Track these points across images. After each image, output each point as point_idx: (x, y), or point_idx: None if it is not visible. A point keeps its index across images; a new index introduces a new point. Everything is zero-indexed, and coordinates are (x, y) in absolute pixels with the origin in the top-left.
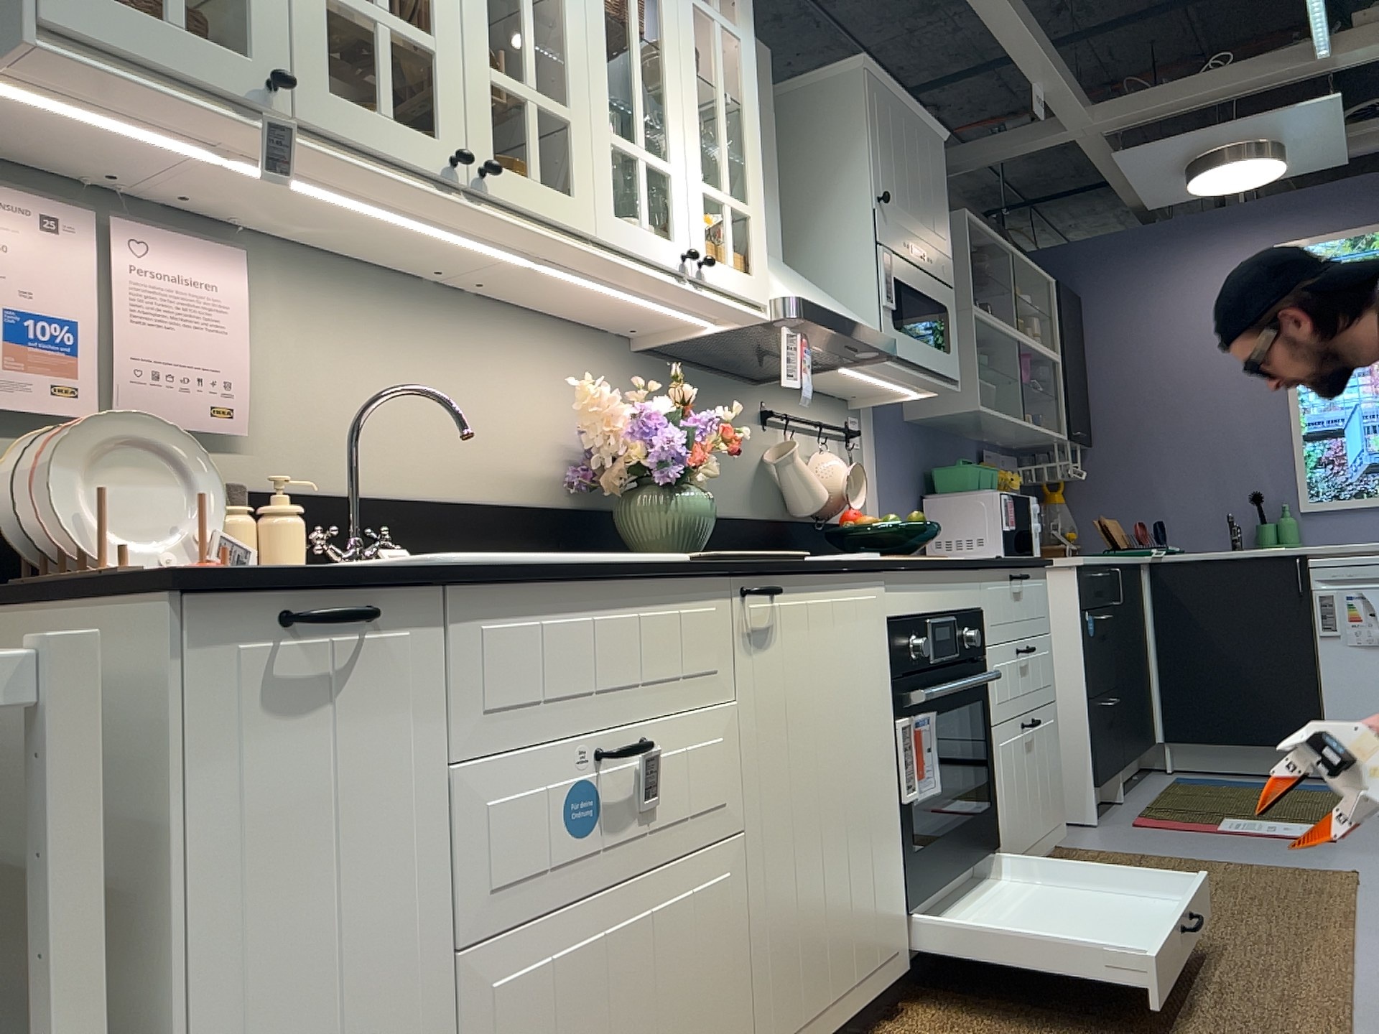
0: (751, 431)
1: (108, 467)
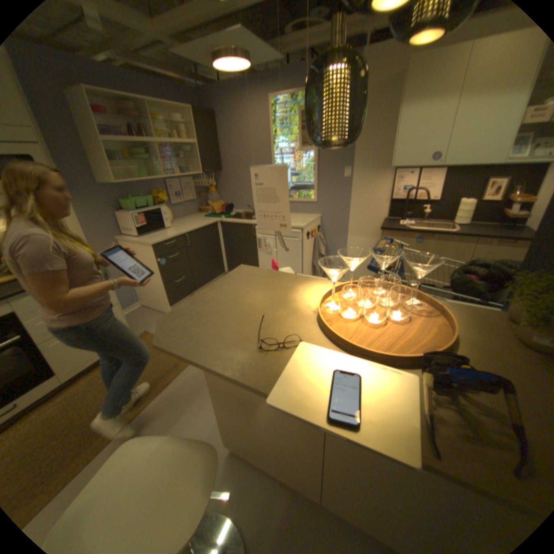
0: None
1: None
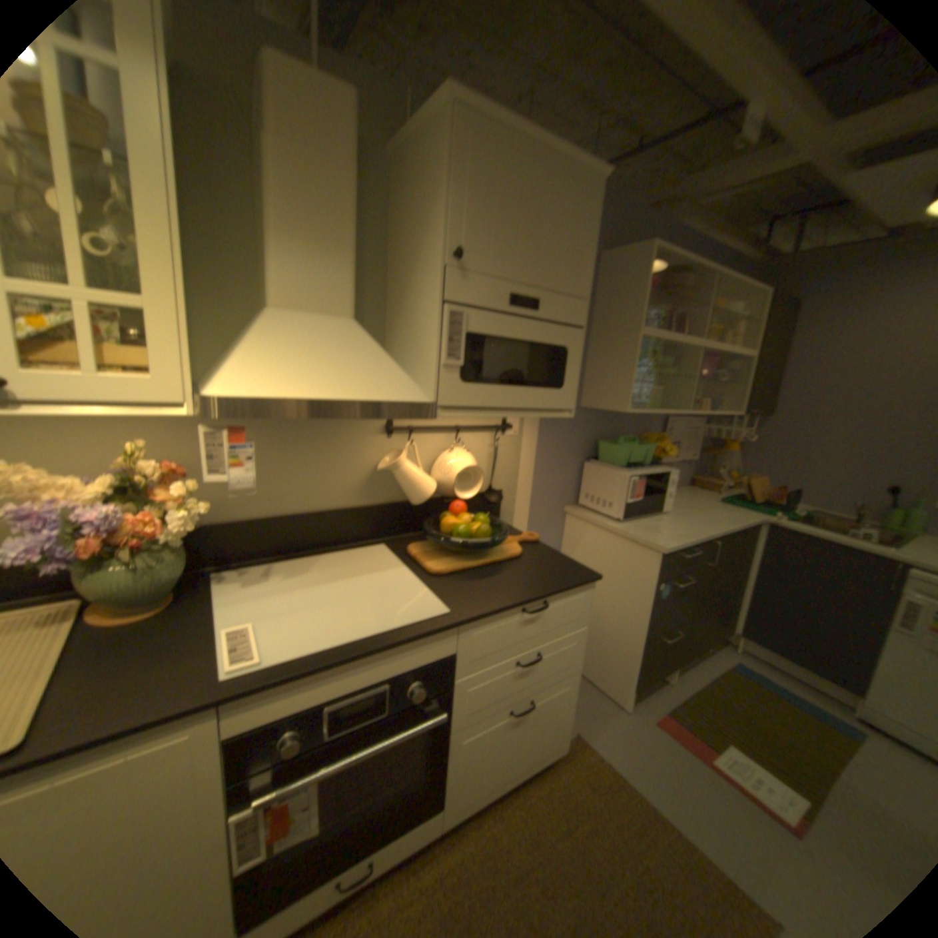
0: (366, 441)
1: None
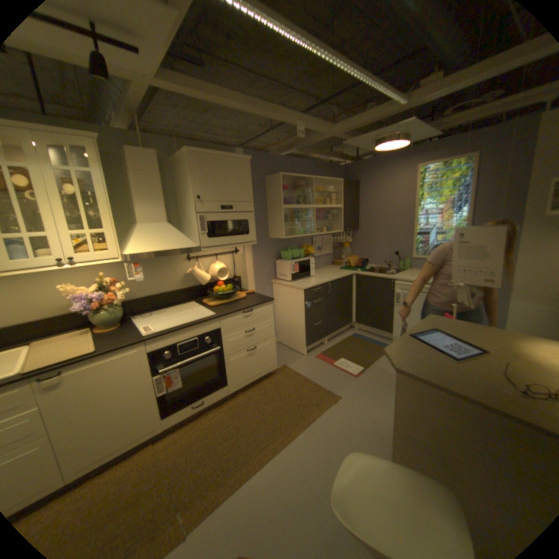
0: (180, 264)
1: None
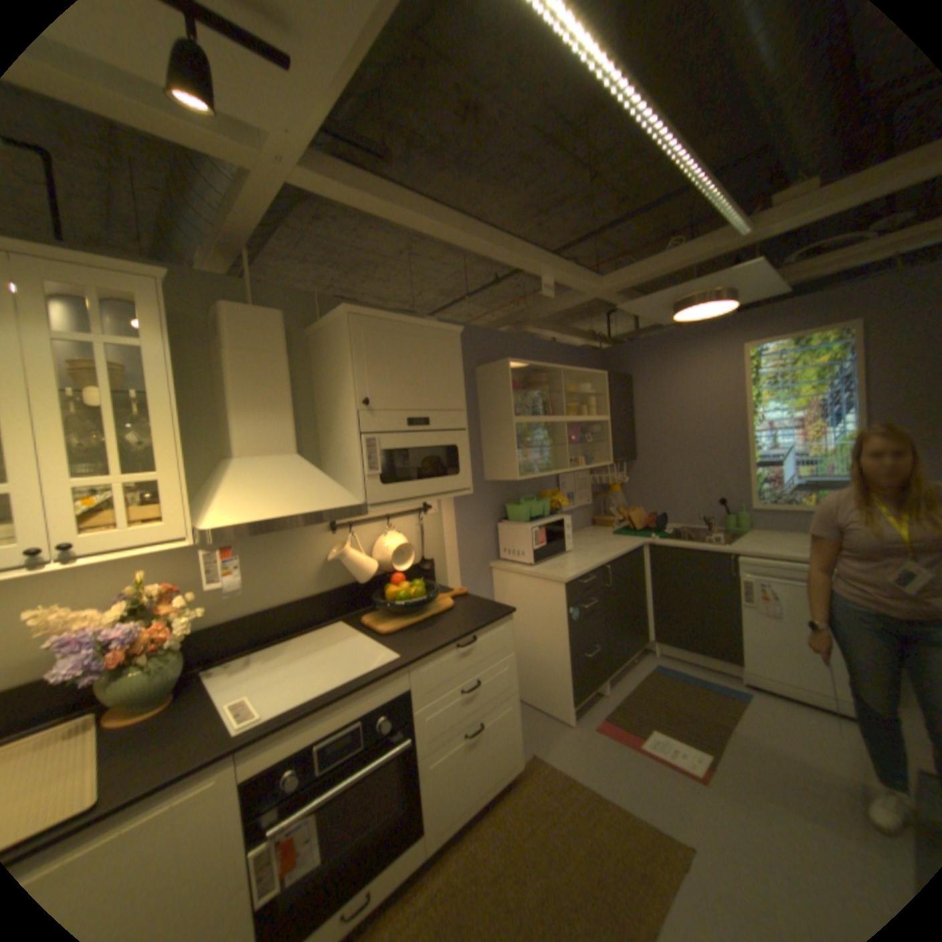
0: (315, 541)
1: None
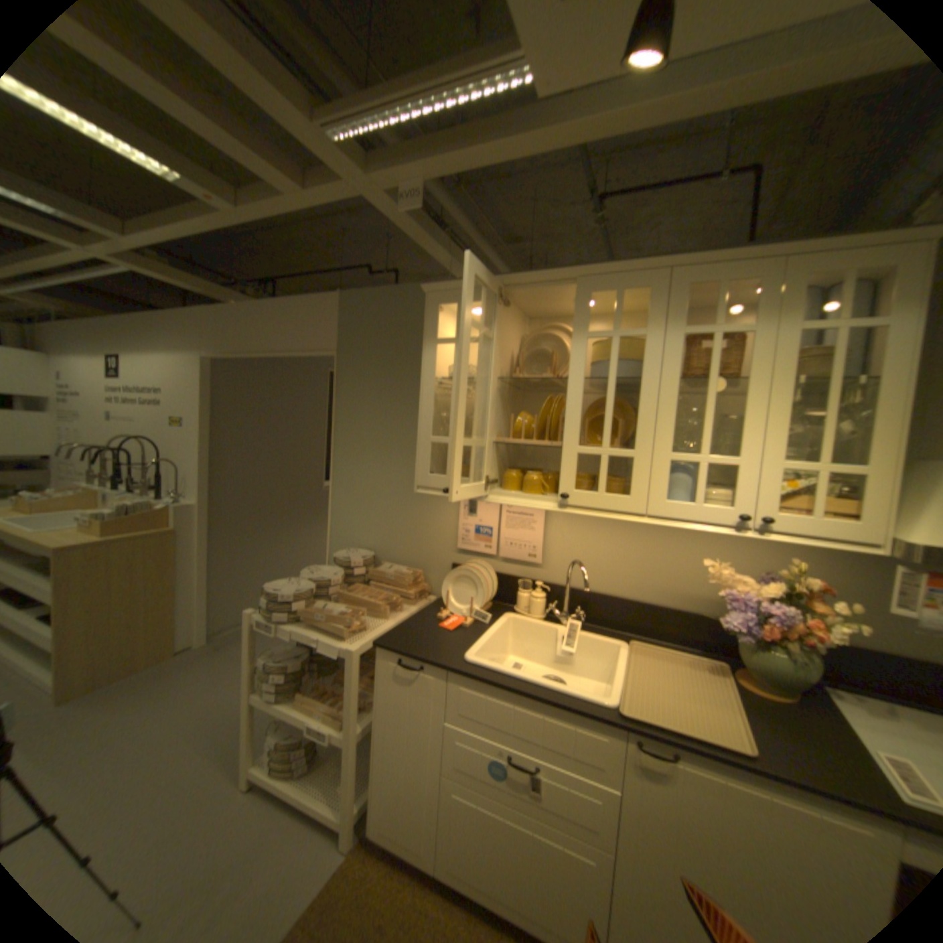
0: None
1: (464, 581)
